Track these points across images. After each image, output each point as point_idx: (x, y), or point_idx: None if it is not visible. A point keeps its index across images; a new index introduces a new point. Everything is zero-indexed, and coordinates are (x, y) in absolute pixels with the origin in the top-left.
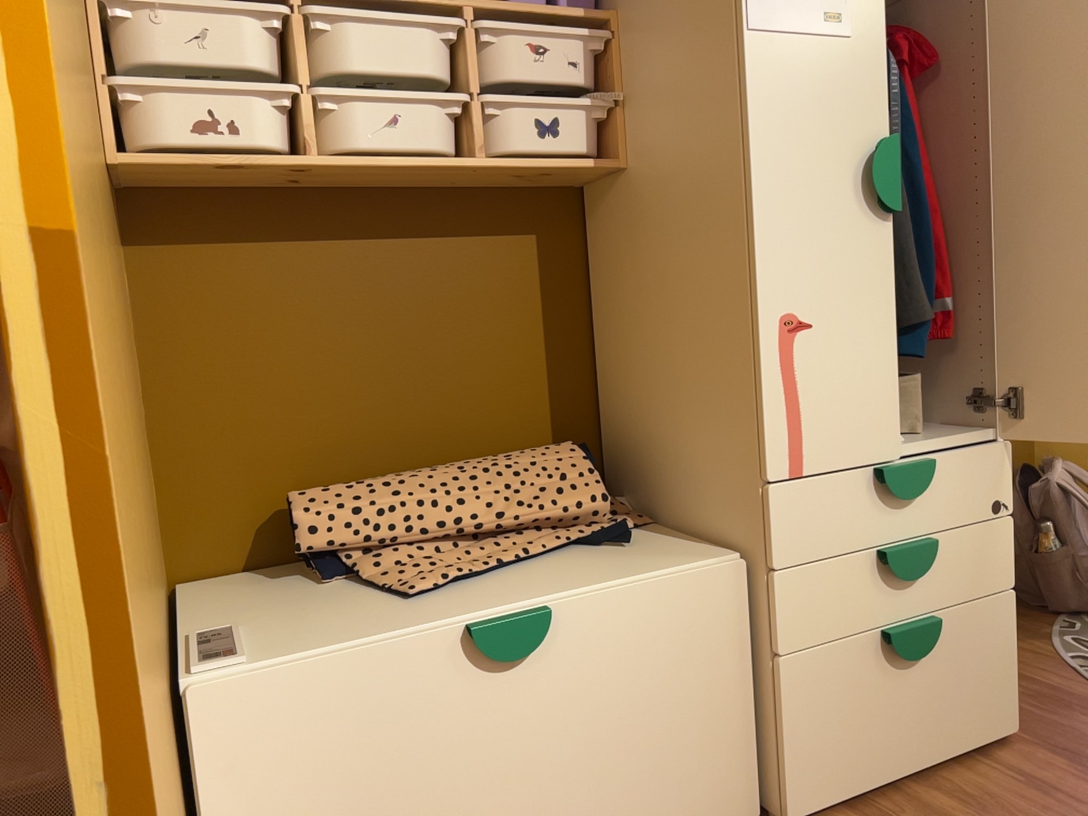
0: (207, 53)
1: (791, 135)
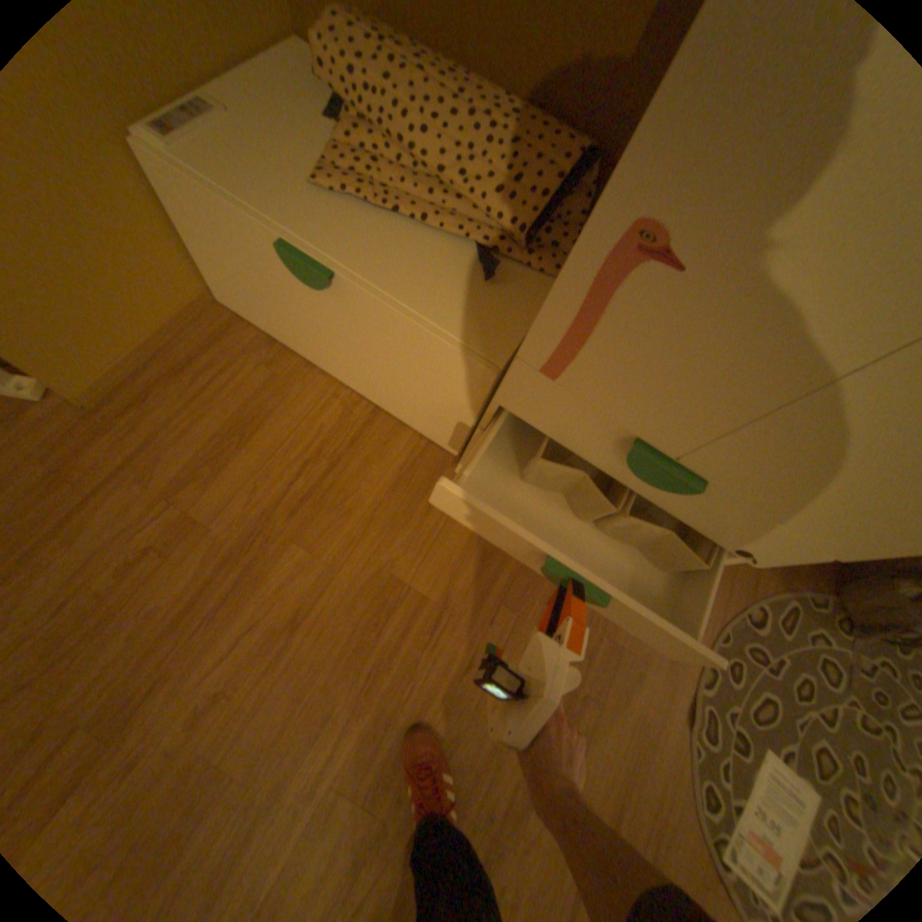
0: None
1: None
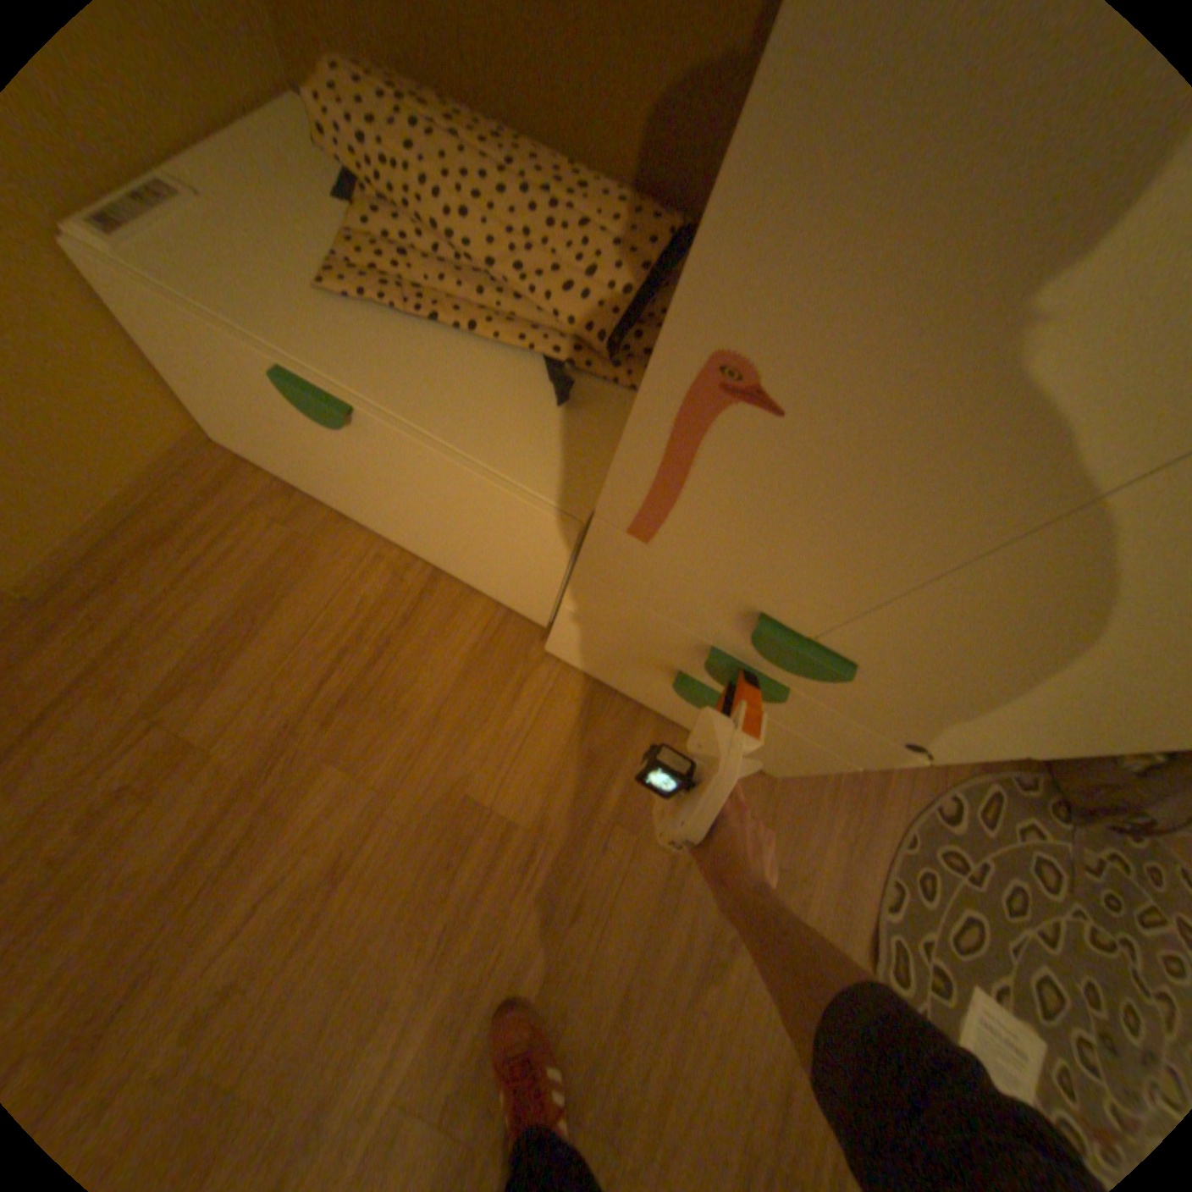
0: None
1: None
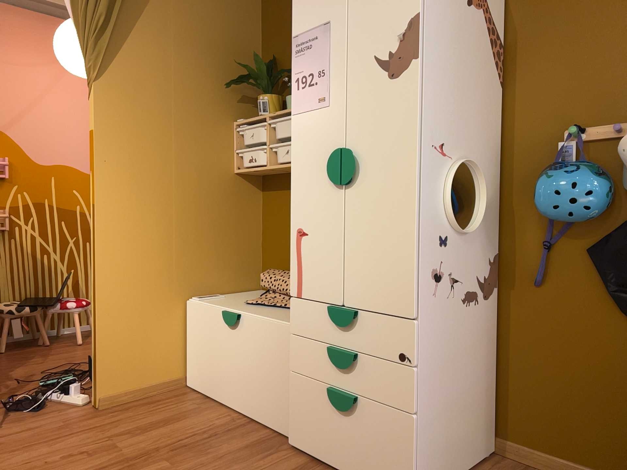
0: (251, 139)
1: (304, 153)
